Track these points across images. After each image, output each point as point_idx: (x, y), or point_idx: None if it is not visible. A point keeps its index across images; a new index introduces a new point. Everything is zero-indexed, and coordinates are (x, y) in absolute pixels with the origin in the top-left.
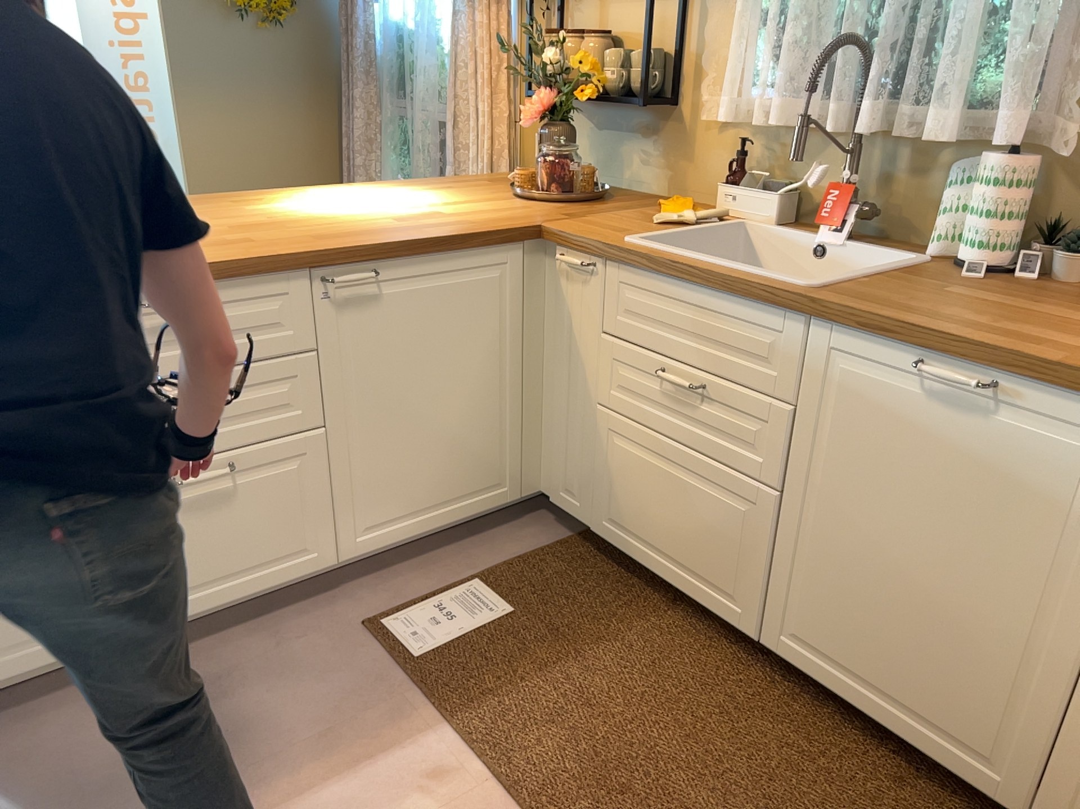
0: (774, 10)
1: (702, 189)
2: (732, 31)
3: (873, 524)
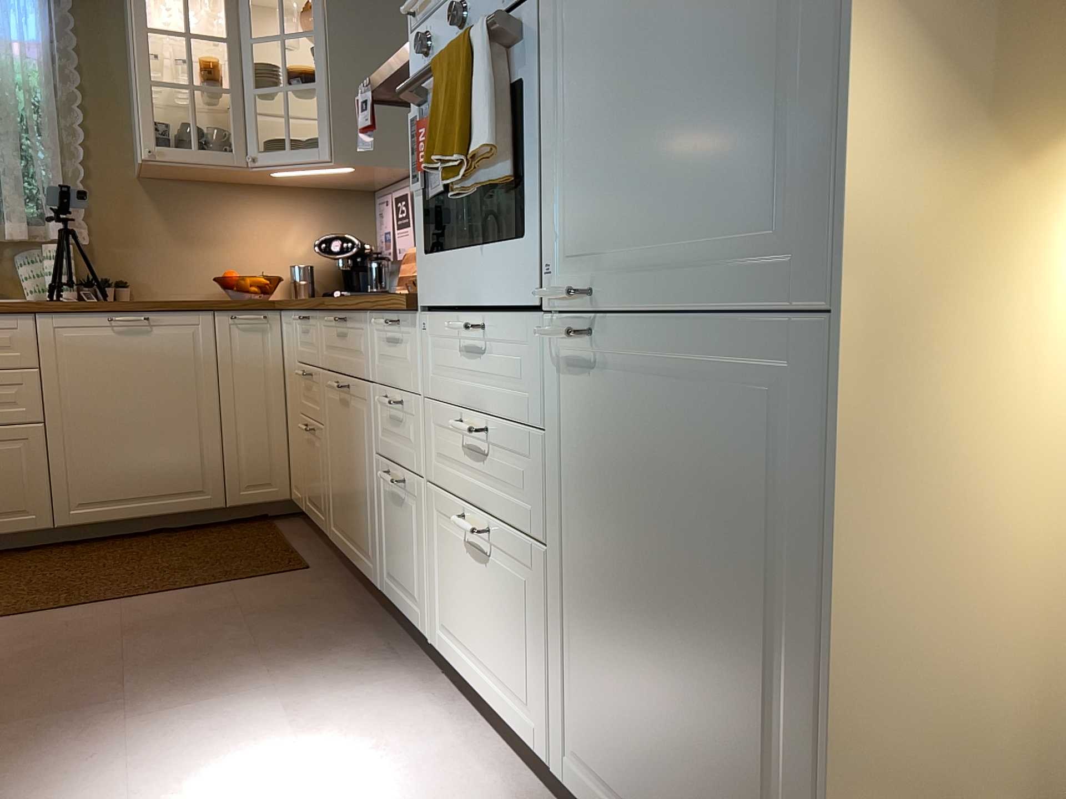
0: None
1: None
2: None
3: (109, 410)
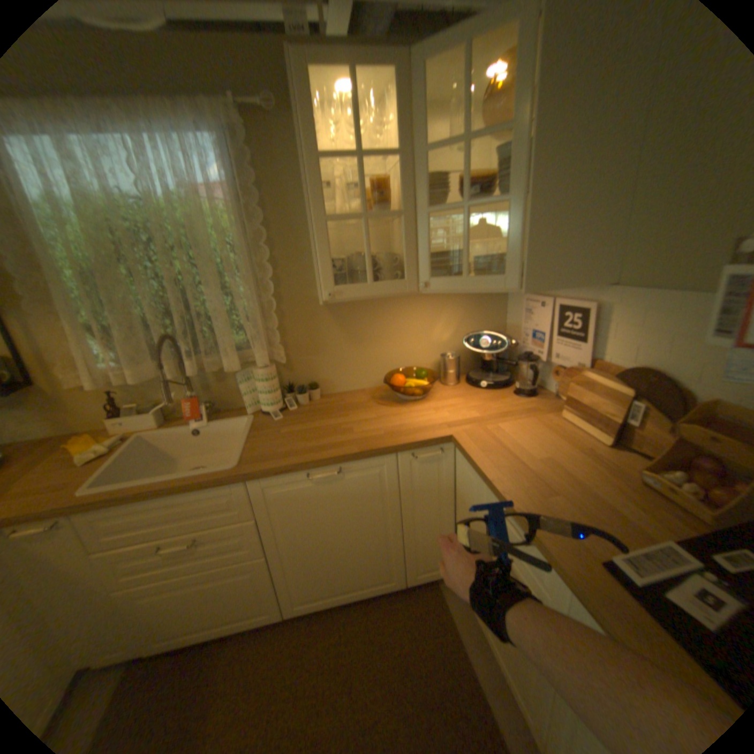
0: (92, 322)
1: (86, 424)
2: (62, 336)
3: (314, 542)
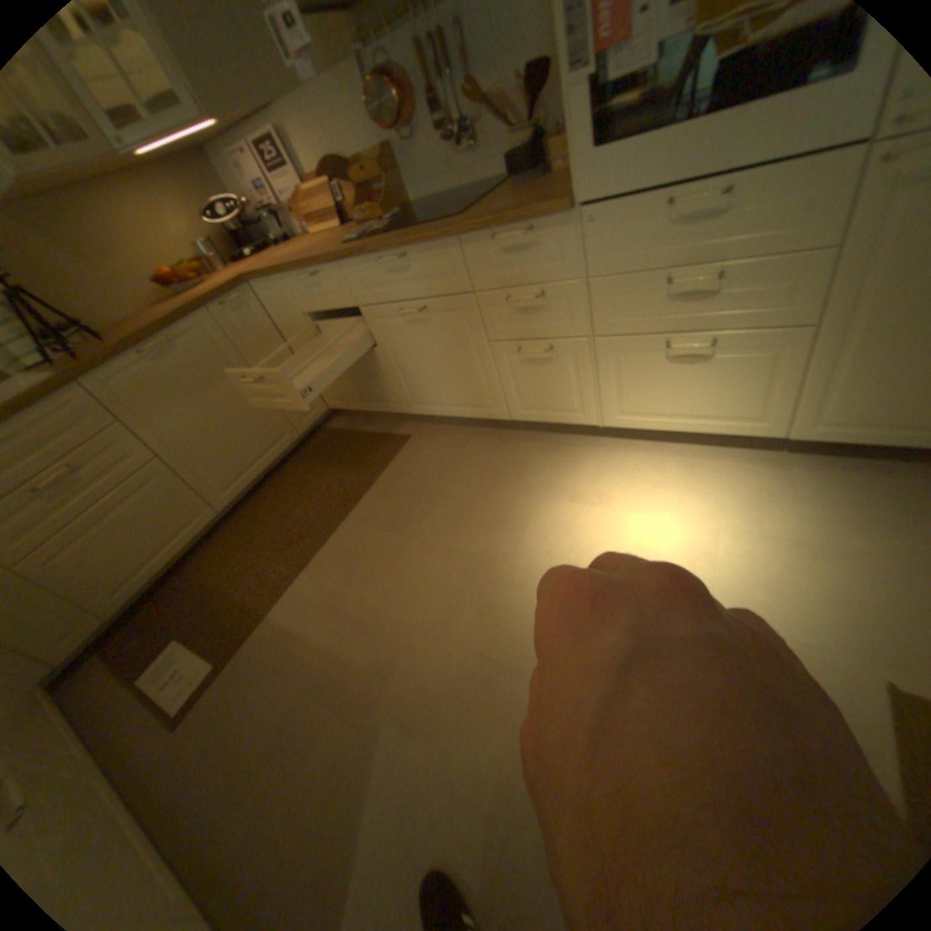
0: None
1: None
2: None
3: (191, 420)
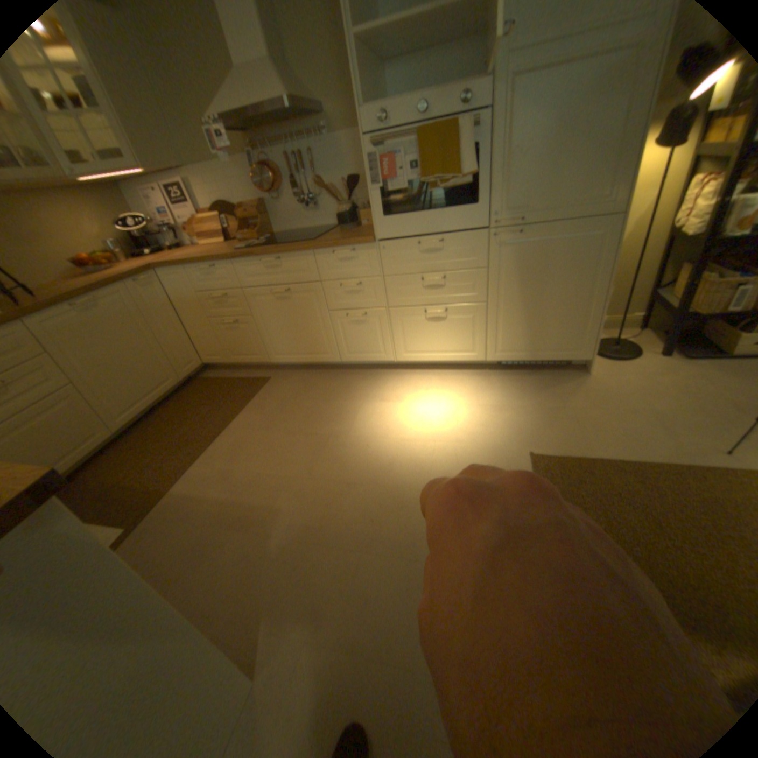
0: None
1: None
2: None
3: (102, 359)
